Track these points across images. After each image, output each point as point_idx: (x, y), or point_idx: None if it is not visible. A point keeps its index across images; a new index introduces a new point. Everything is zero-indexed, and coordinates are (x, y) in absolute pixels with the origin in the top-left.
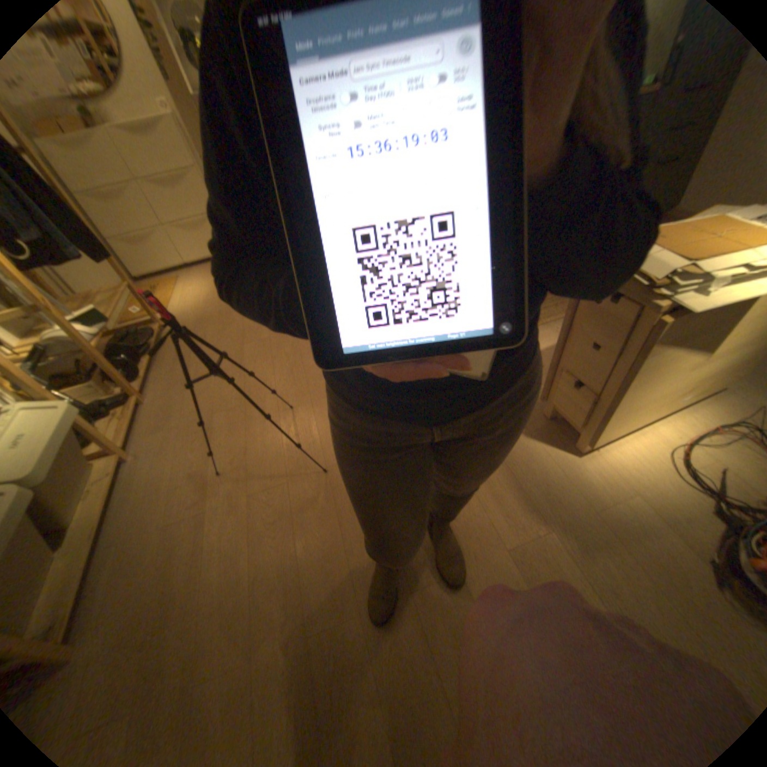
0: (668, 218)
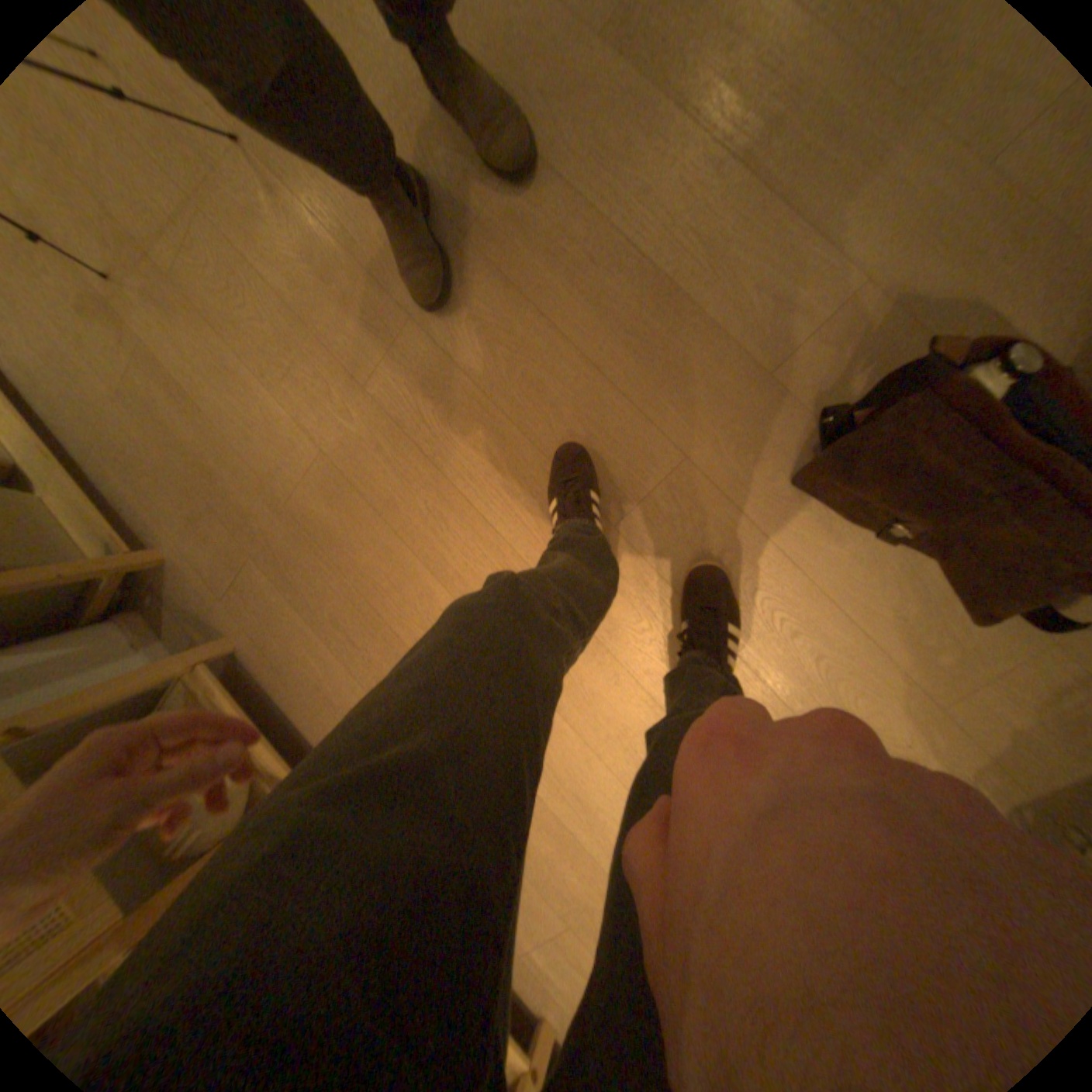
0: None
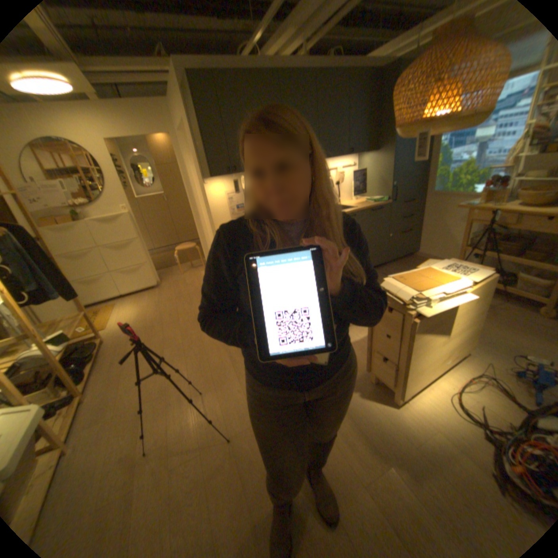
0: (416, 256)
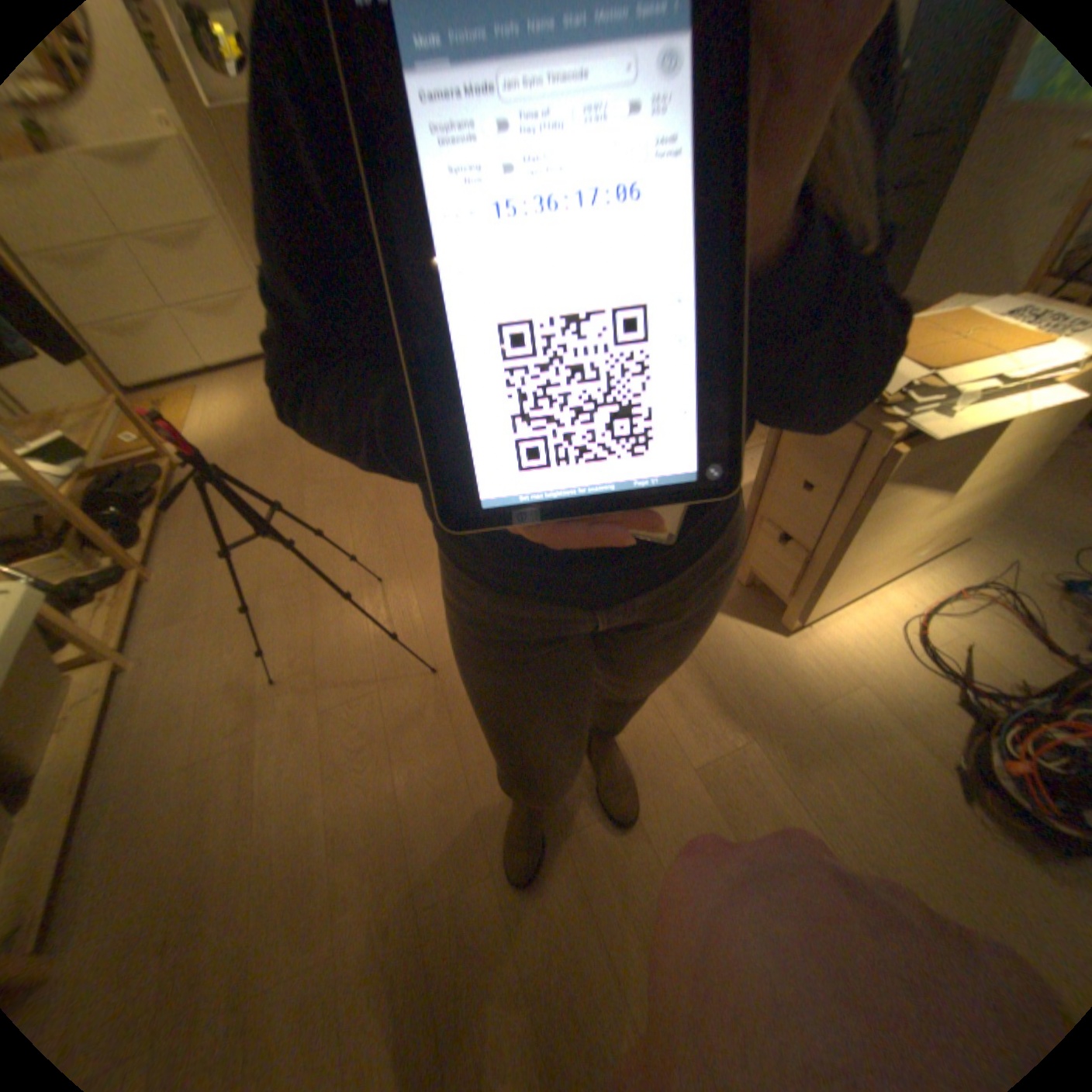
0: None
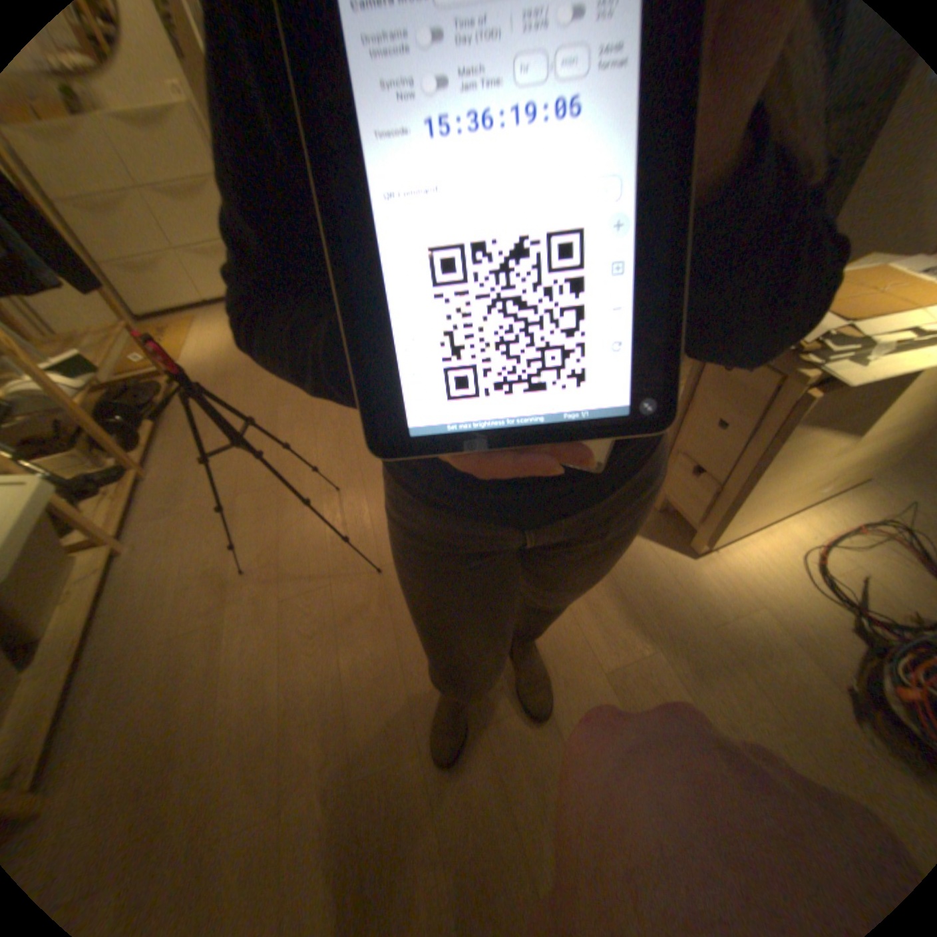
0: None
